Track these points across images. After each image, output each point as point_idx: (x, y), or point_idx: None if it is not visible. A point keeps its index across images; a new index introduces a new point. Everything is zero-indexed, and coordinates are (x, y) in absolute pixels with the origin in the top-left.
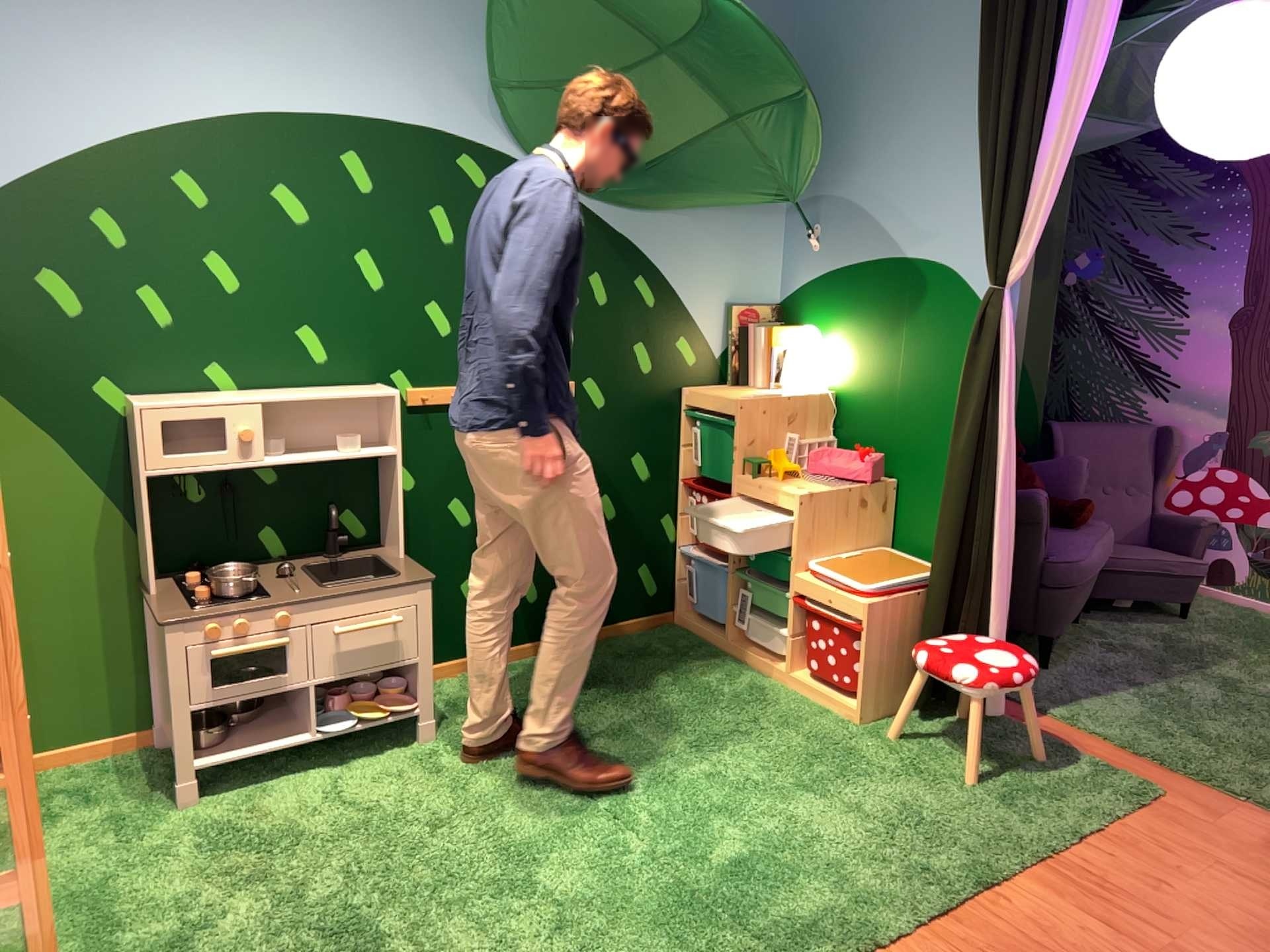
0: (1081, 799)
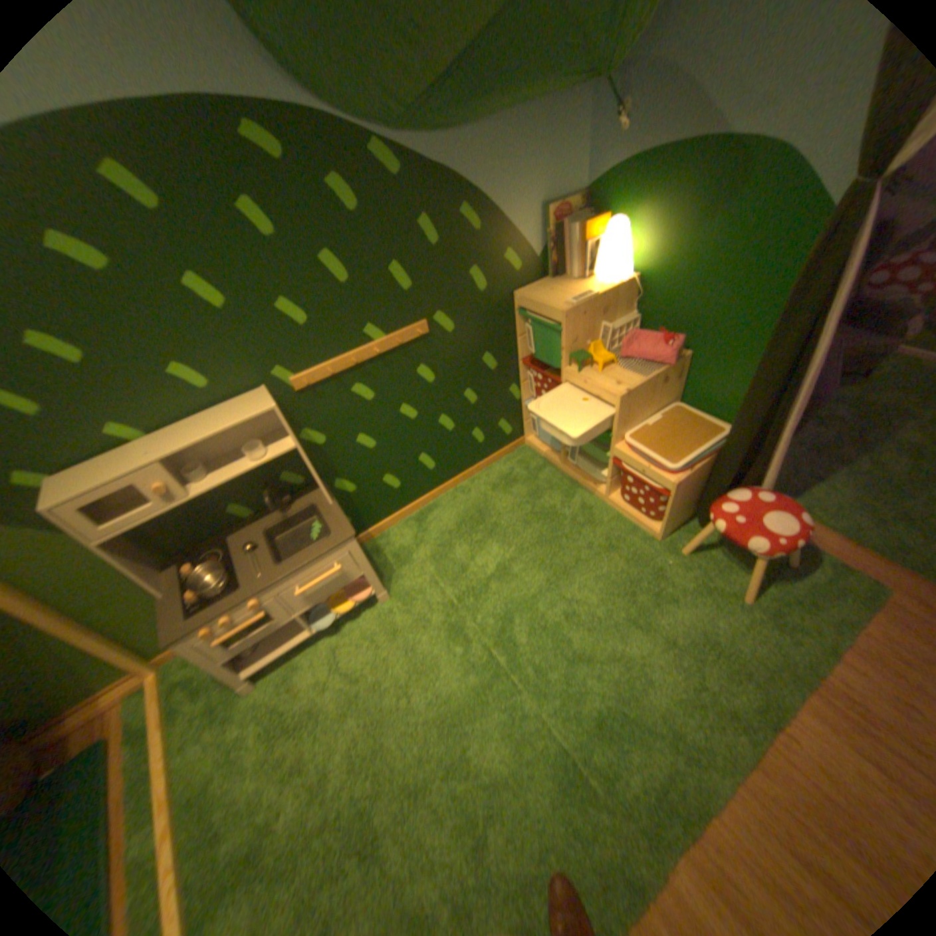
0: (832, 611)
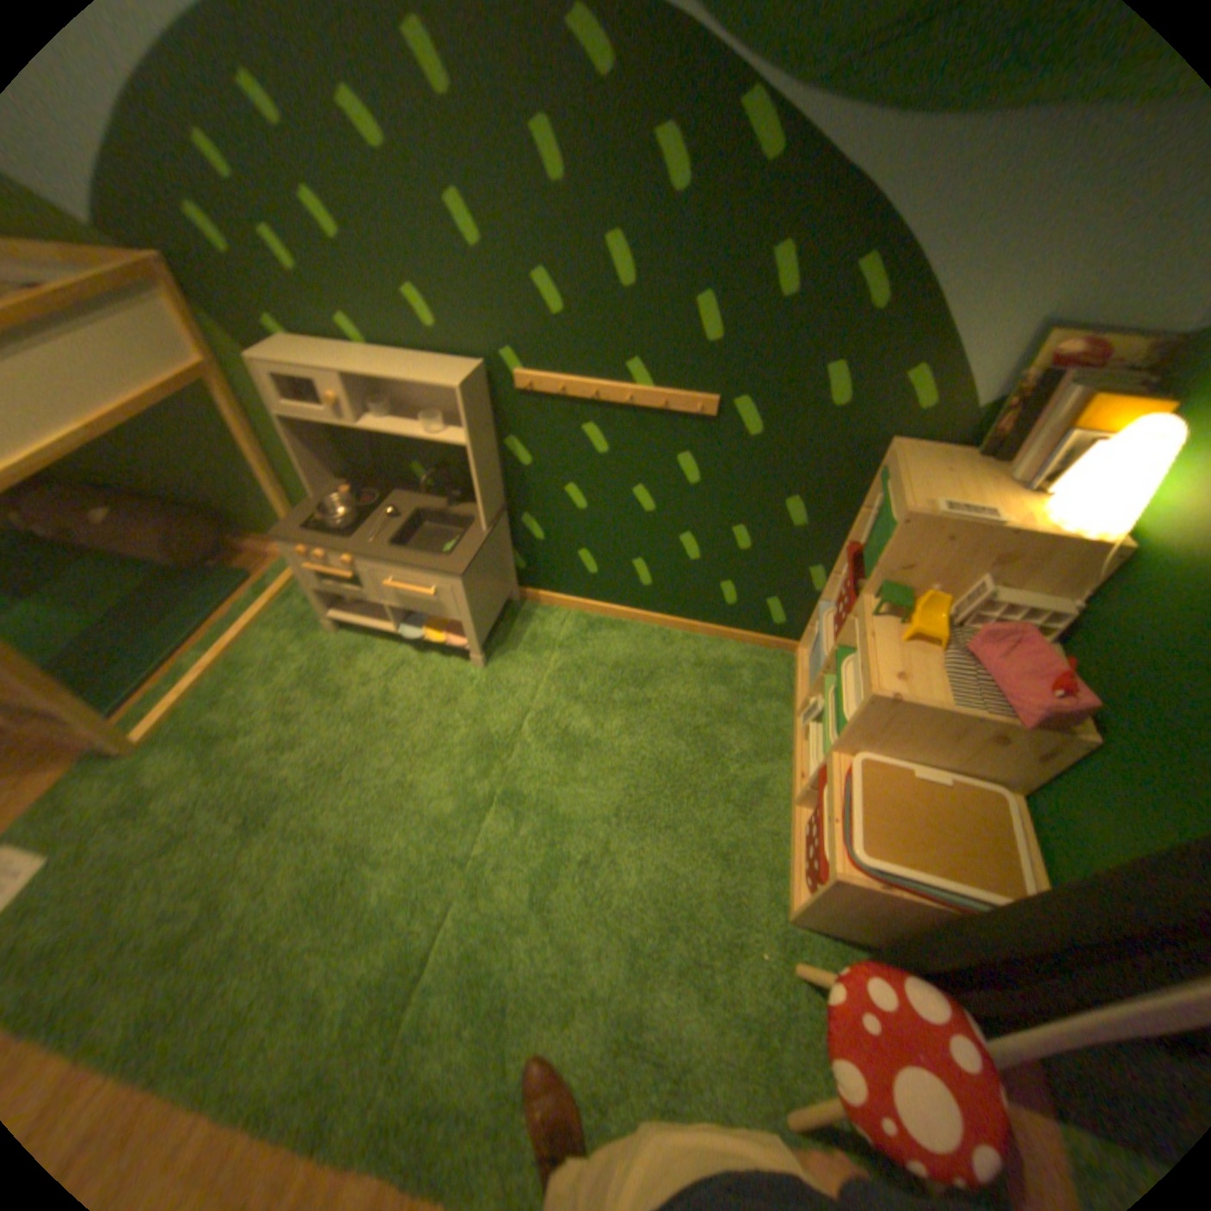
0: None
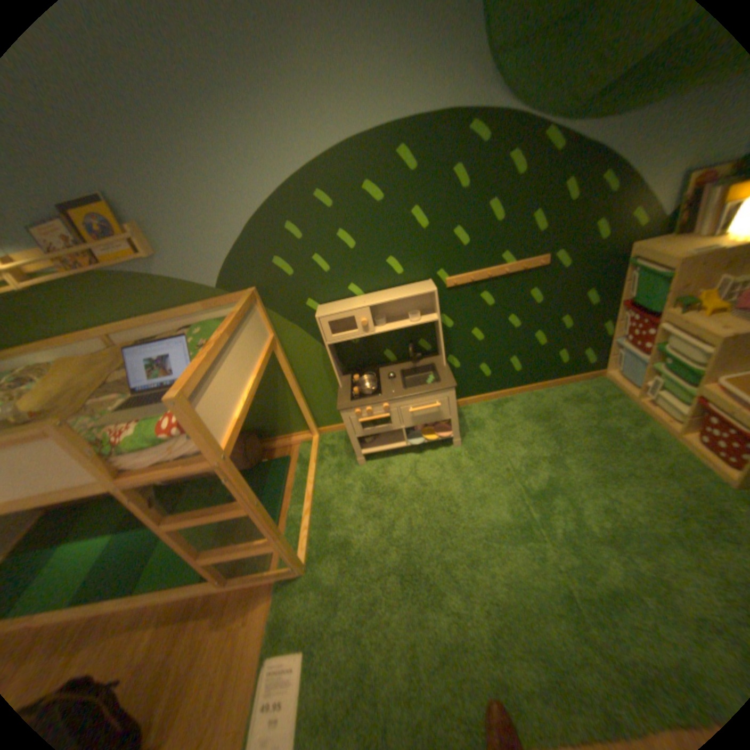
0: None
